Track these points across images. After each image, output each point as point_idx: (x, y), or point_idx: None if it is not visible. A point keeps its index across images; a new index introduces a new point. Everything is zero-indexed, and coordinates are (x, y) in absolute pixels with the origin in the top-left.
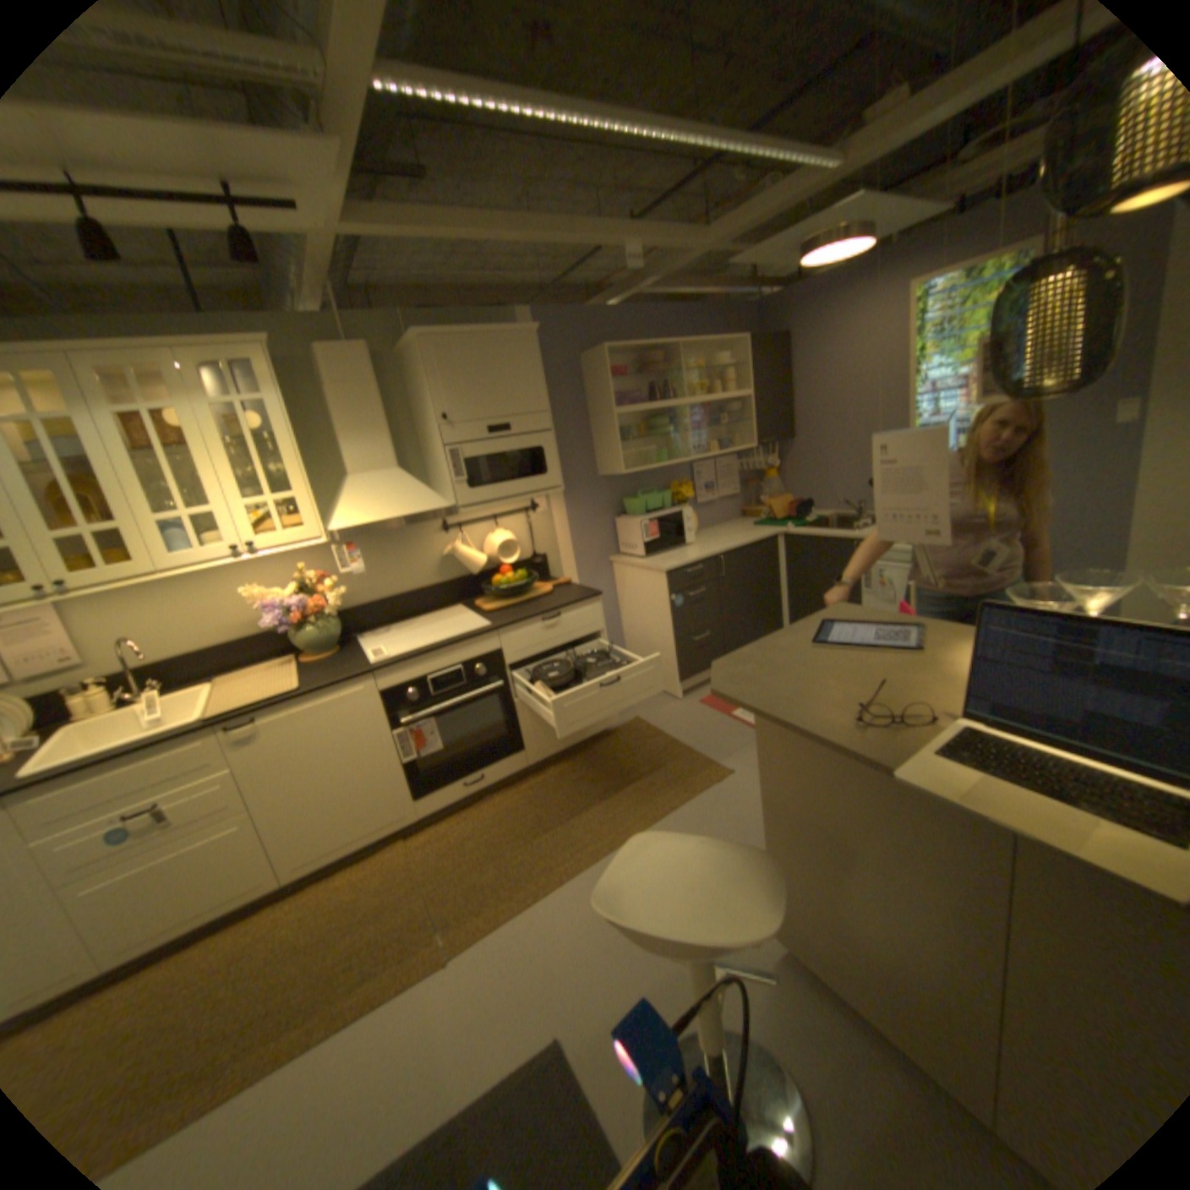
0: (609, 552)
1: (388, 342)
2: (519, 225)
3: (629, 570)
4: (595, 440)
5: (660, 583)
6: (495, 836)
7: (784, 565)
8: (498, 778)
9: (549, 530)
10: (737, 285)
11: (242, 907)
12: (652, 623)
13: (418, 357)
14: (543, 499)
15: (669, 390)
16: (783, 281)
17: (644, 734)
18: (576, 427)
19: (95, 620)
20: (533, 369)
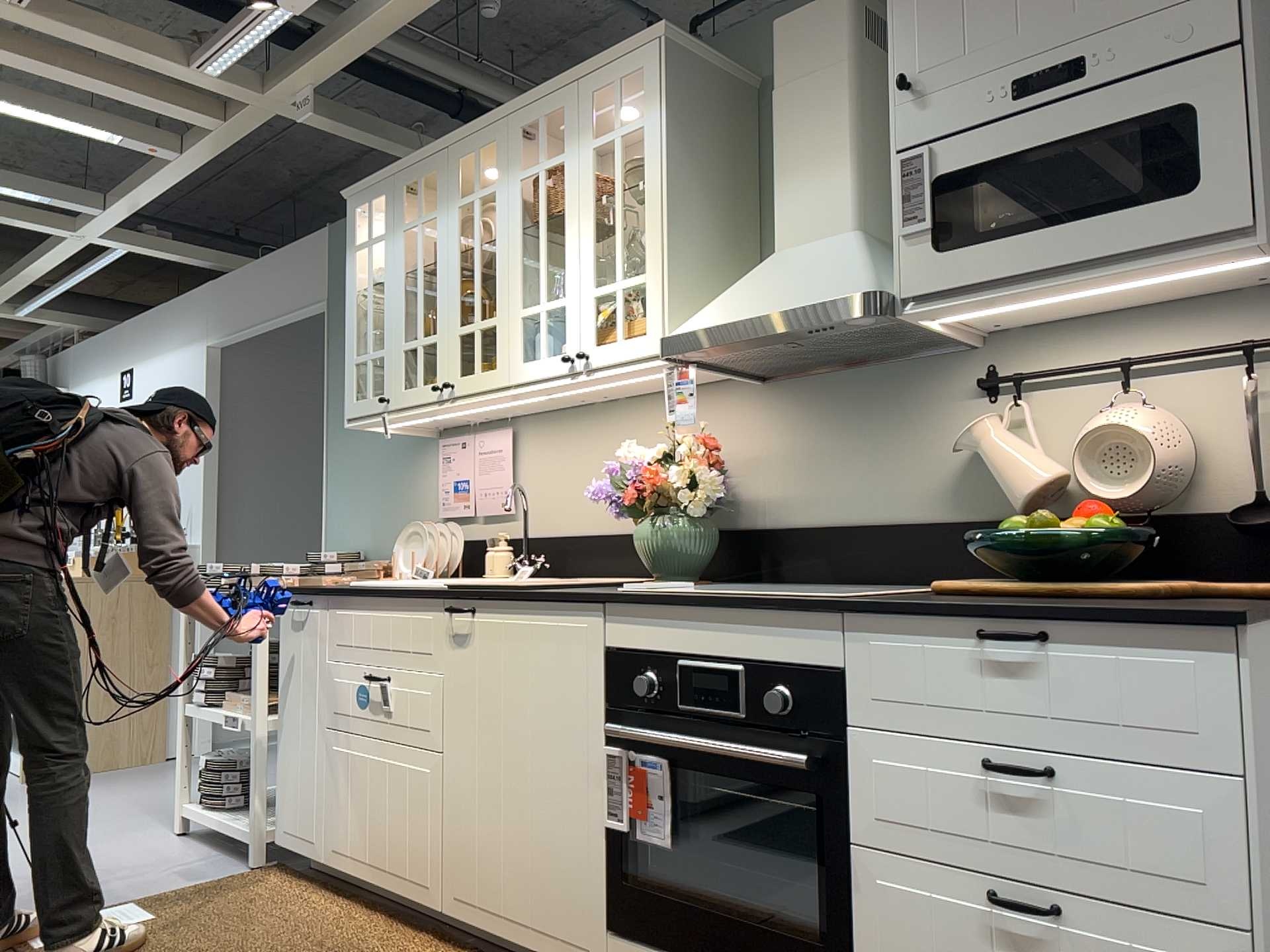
0: None
1: None
2: None
3: None
4: None
5: None
6: None
7: None
8: None
9: None
10: None
11: (410, 899)
12: None
13: None
14: None
15: None
16: None
17: None
18: None
19: (534, 463)
20: None
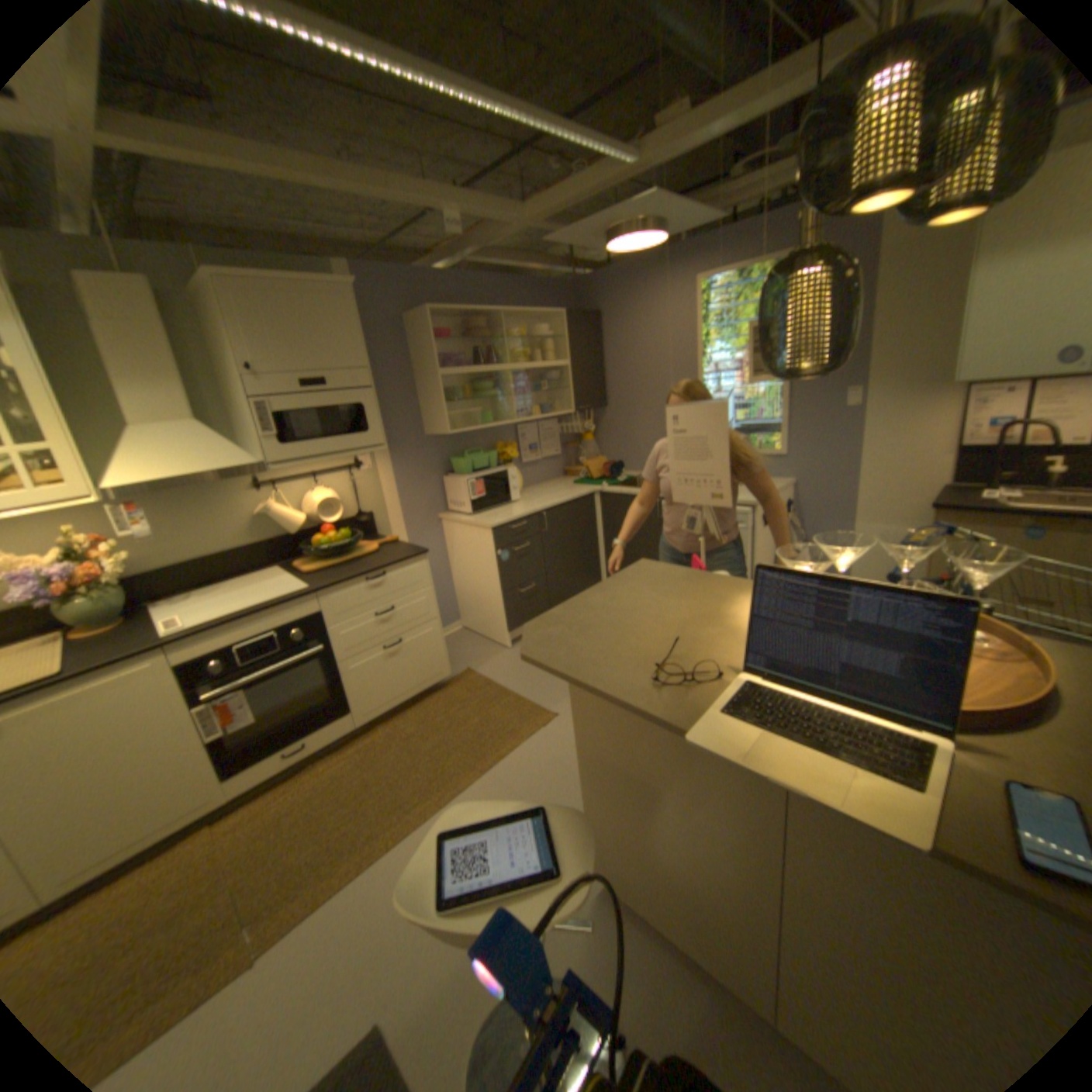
0: (438, 509)
1: (177, 280)
2: (325, 171)
3: (458, 526)
4: (420, 400)
5: (487, 539)
6: (315, 809)
7: (599, 520)
8: (320, 746)
9: (374, 488)
10: (554, 263)
11: None
12: (481, 578)
13: (211, 299)
14: (367, 457)
15: (492, 355)
16: (594, 265)
17: (474, 685)
18: (399, 386)
19: None
20: (349, 323)
